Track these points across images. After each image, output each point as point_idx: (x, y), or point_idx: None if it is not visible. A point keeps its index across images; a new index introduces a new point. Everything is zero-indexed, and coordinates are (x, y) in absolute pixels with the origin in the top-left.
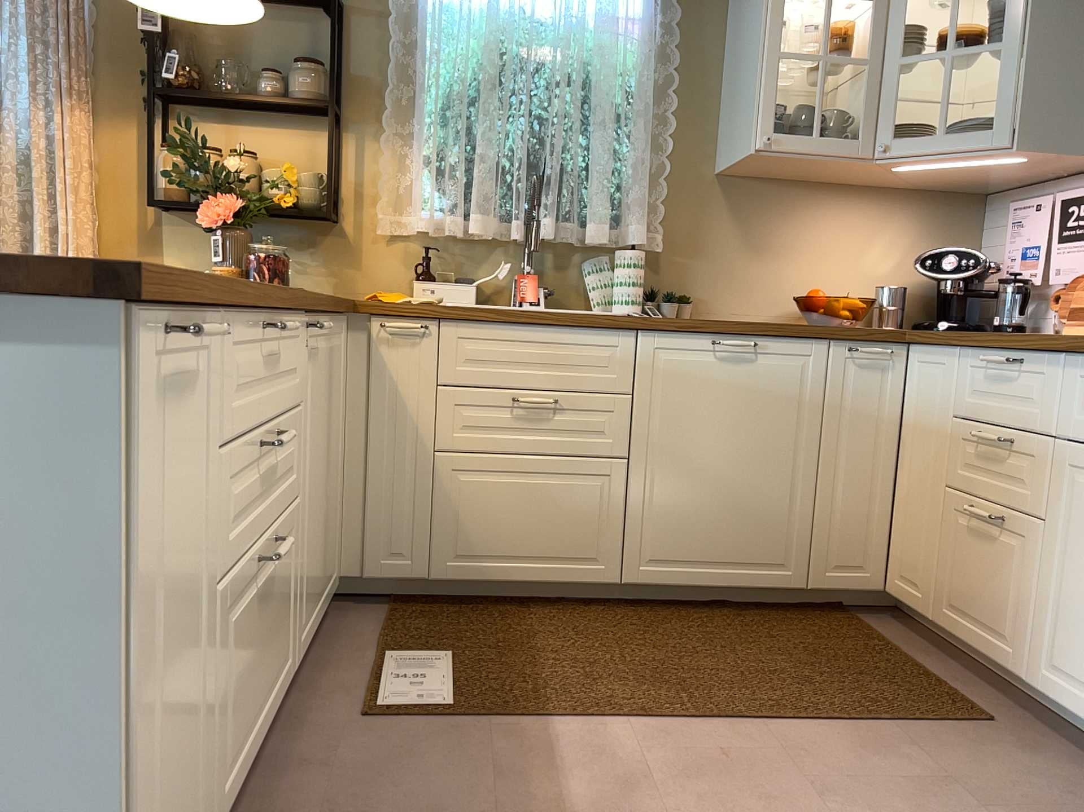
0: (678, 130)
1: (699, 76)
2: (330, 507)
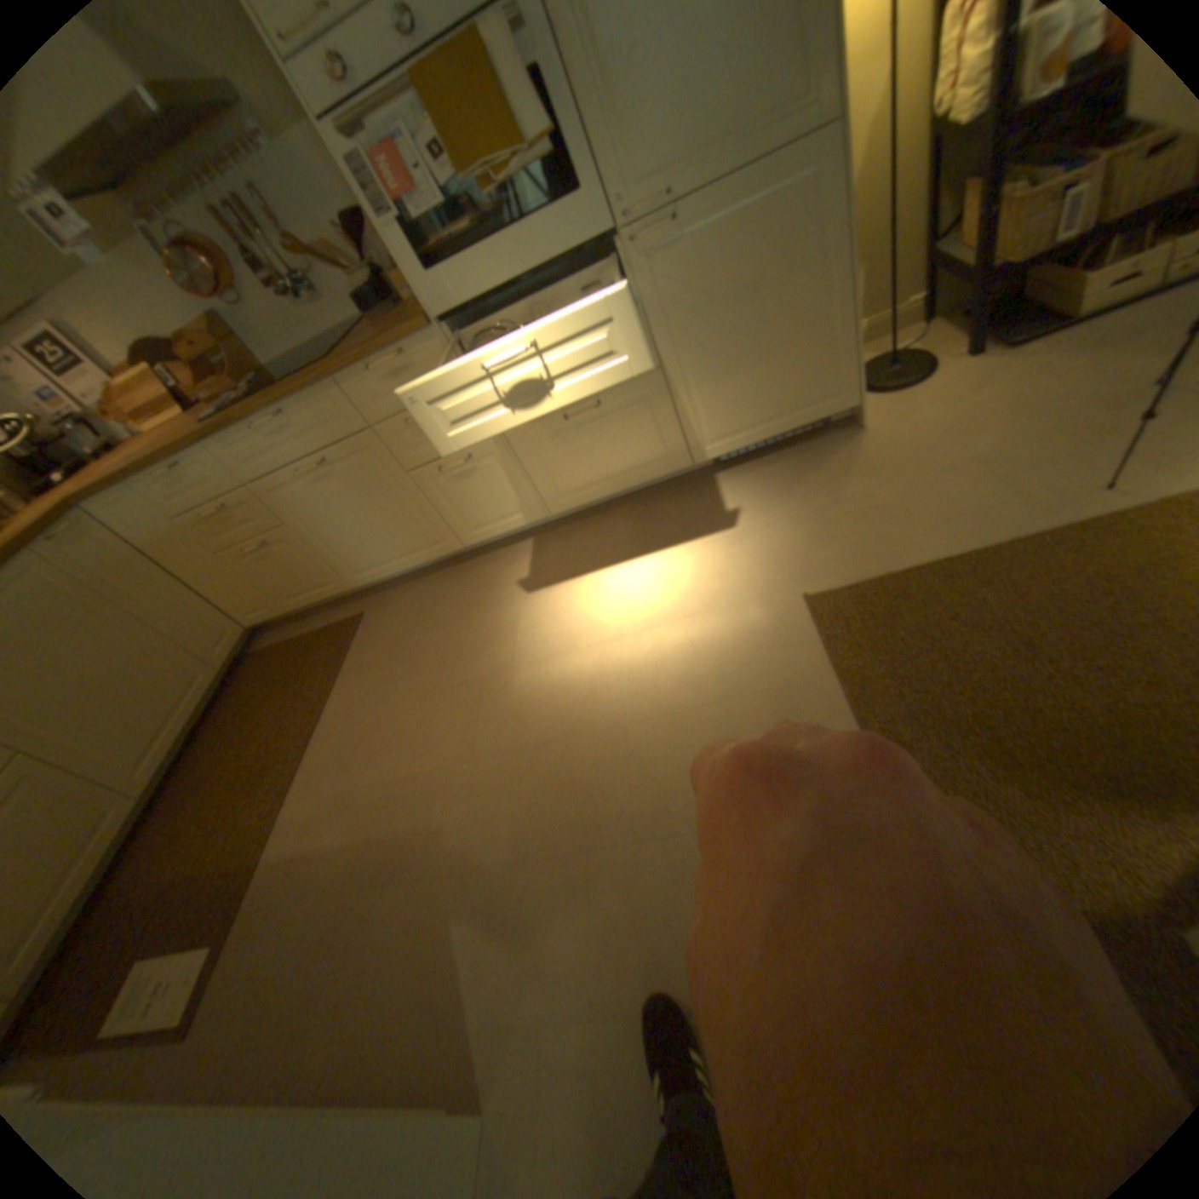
0: None
1: None
2: None
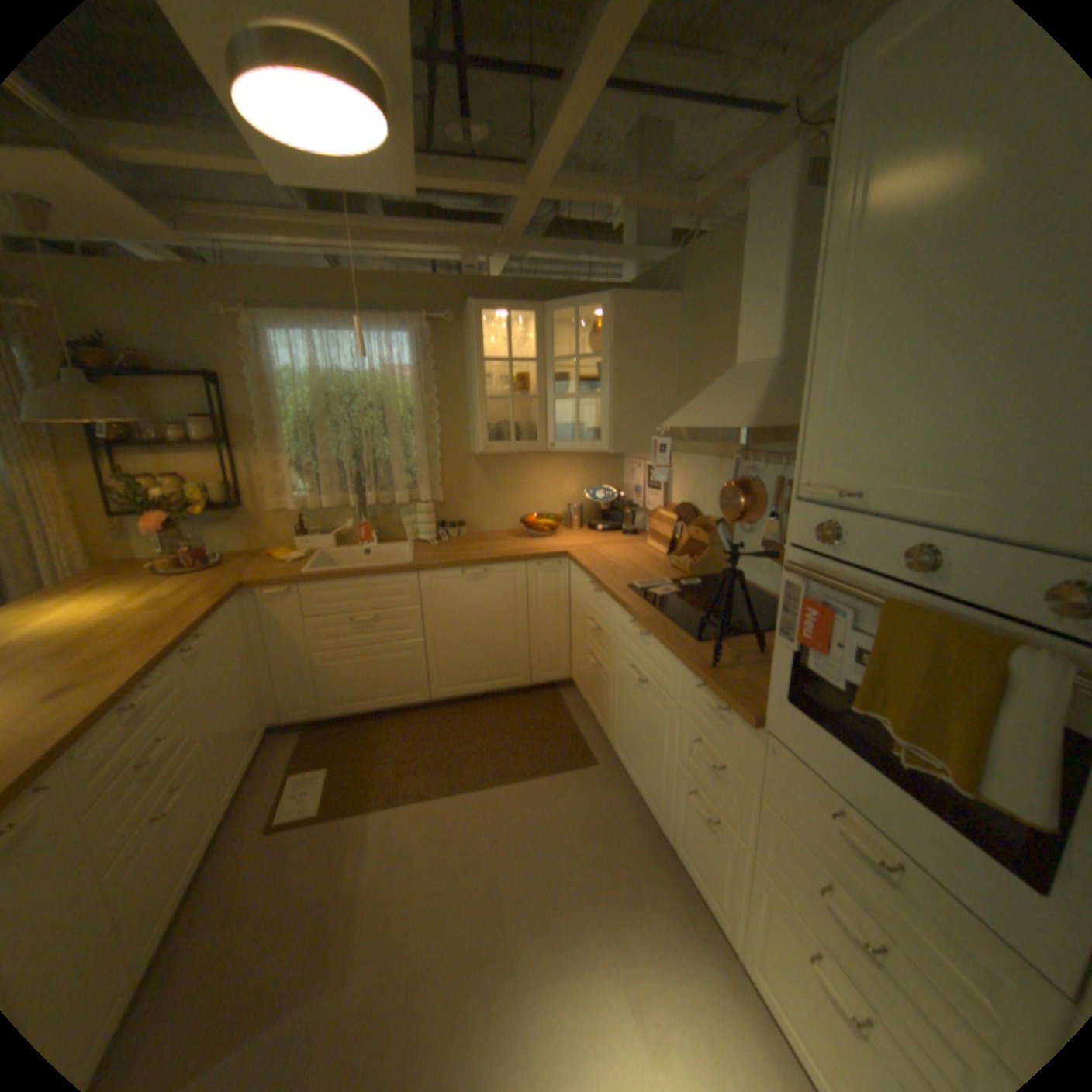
0: (444, 430)
1: (452, 397)
2: (242, 706)
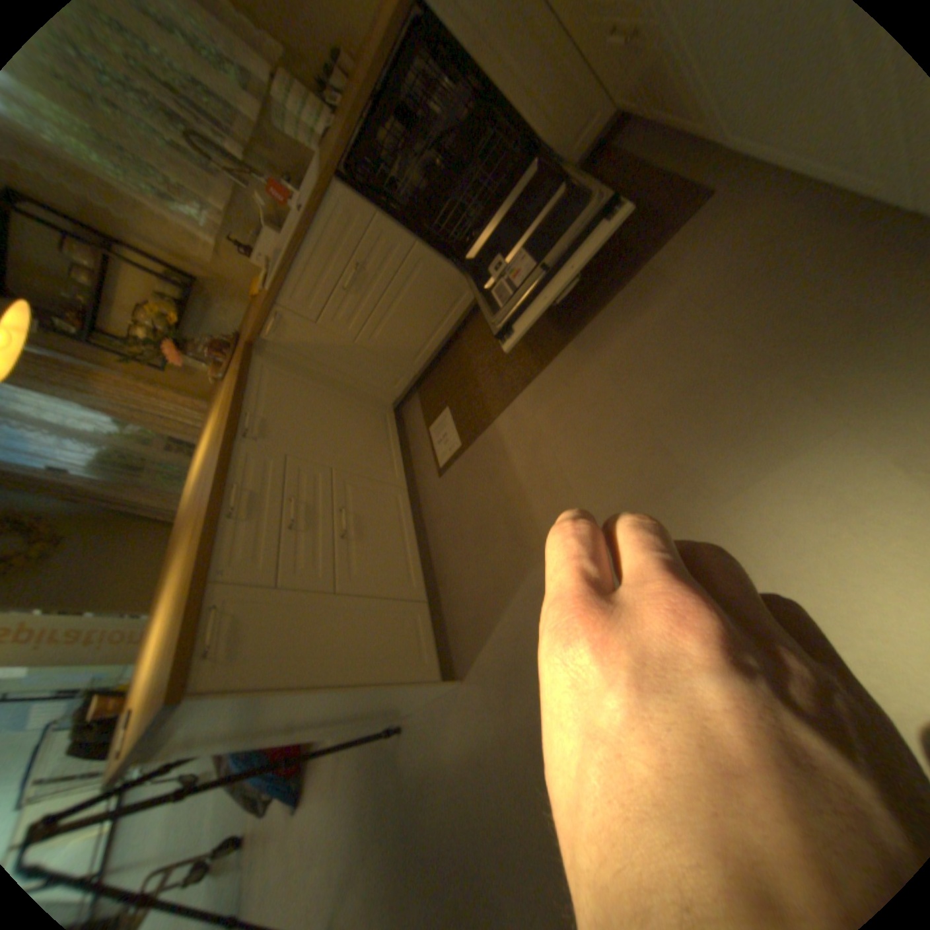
0: None
1: None
2: (353, 413)
